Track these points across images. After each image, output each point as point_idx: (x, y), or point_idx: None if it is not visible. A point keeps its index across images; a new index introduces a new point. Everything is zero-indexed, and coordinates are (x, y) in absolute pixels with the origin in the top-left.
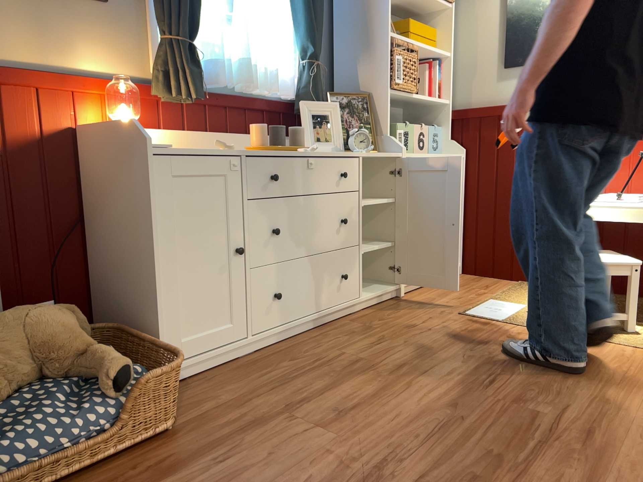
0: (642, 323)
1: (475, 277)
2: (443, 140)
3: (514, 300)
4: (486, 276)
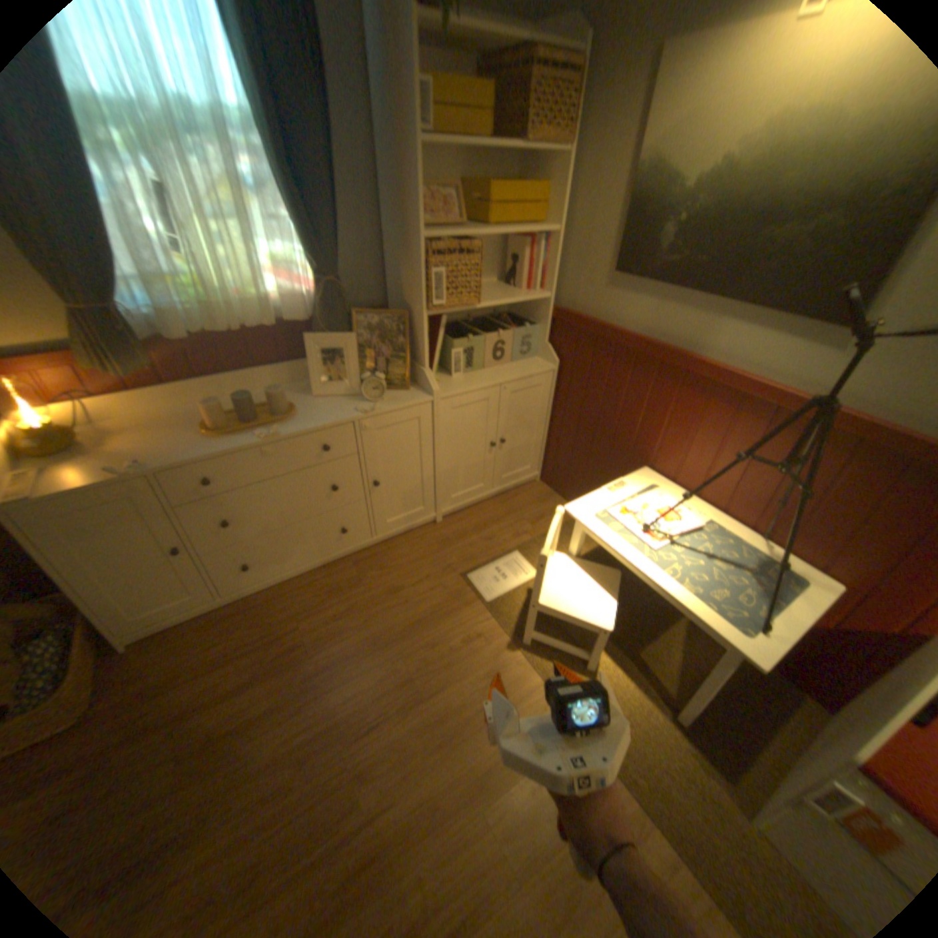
0: (622, 654)
1: (545, 494)
2: (539, 341)
3: (536, 560)
4: (556, 495)
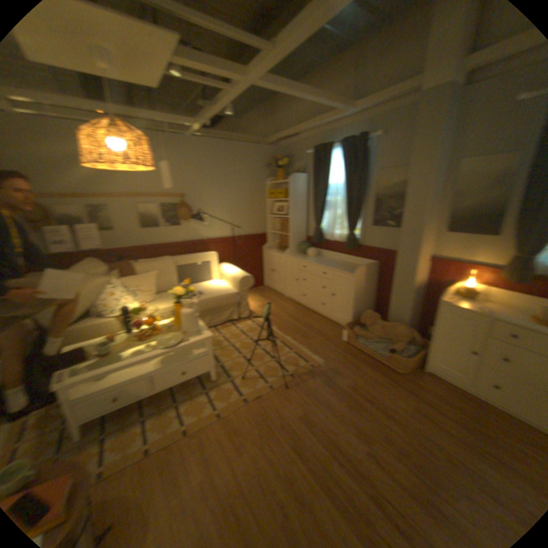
0: None
1: None
2: None
3: None
4: None
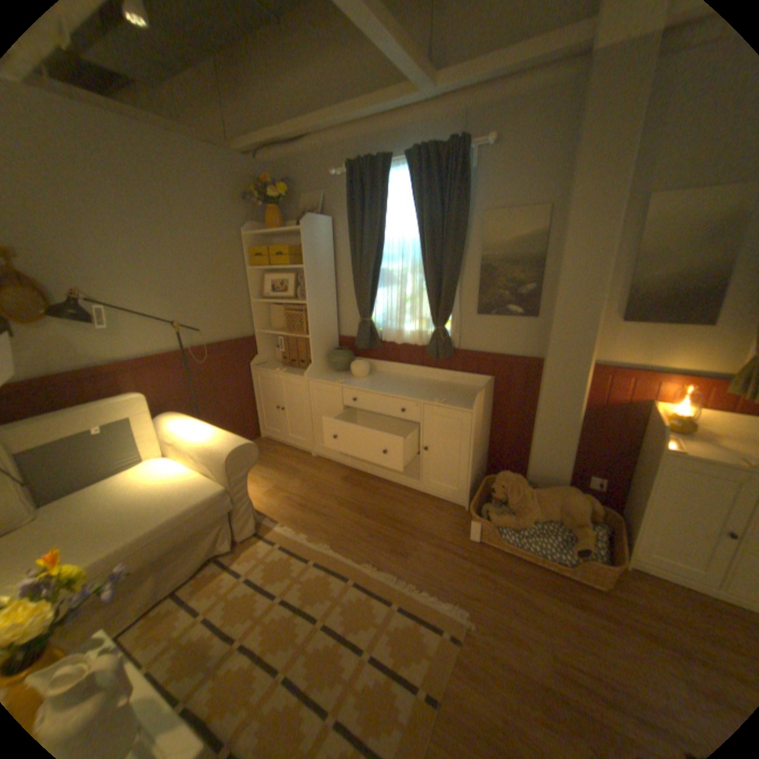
0: None
1: None
2: None
3: None
4: None
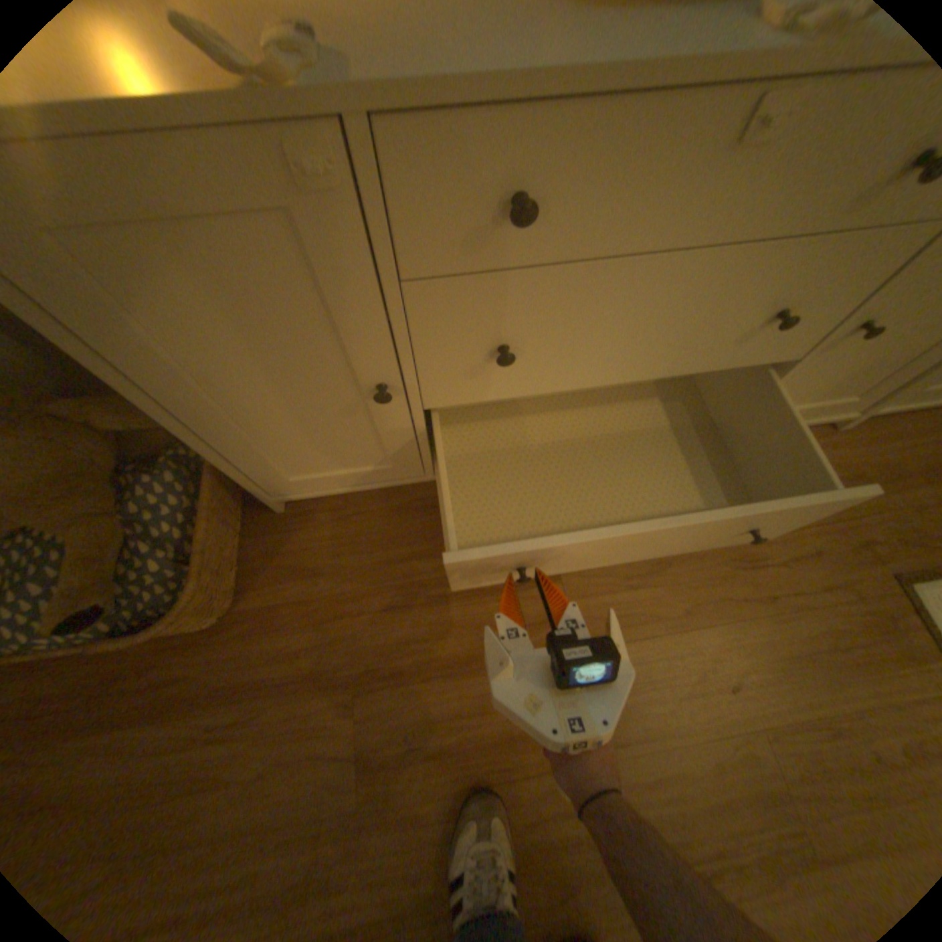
0: None
1: None
2: None
3: None
4: None
